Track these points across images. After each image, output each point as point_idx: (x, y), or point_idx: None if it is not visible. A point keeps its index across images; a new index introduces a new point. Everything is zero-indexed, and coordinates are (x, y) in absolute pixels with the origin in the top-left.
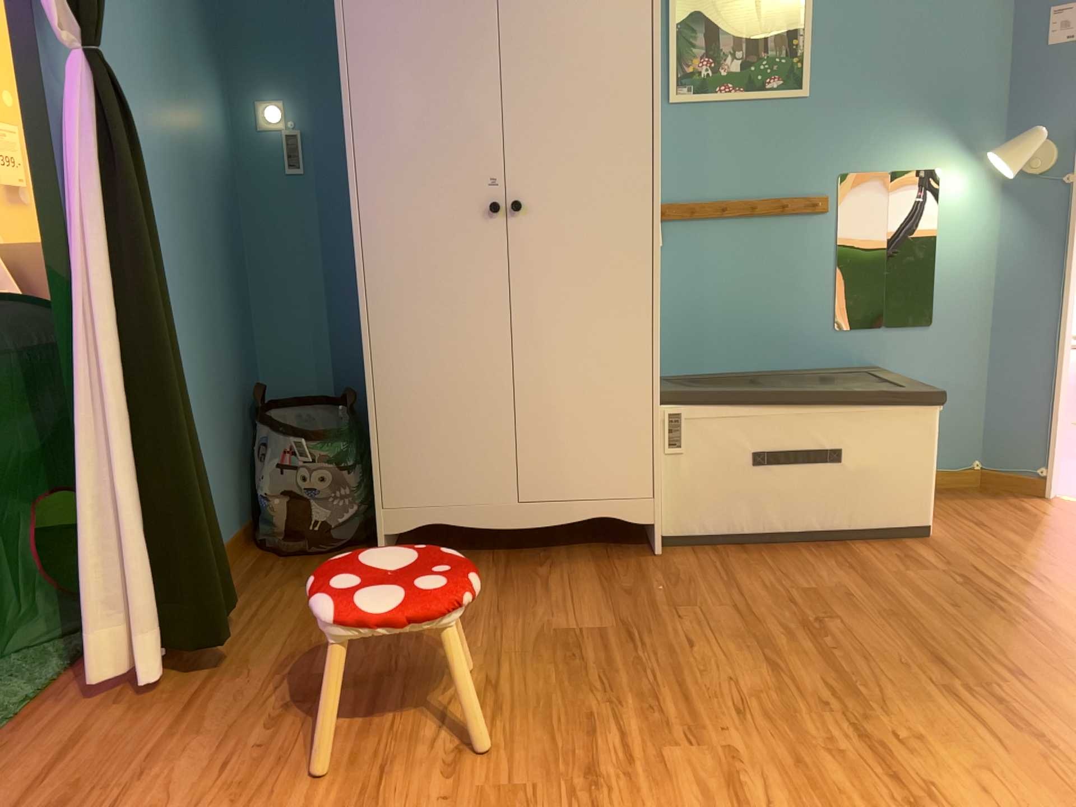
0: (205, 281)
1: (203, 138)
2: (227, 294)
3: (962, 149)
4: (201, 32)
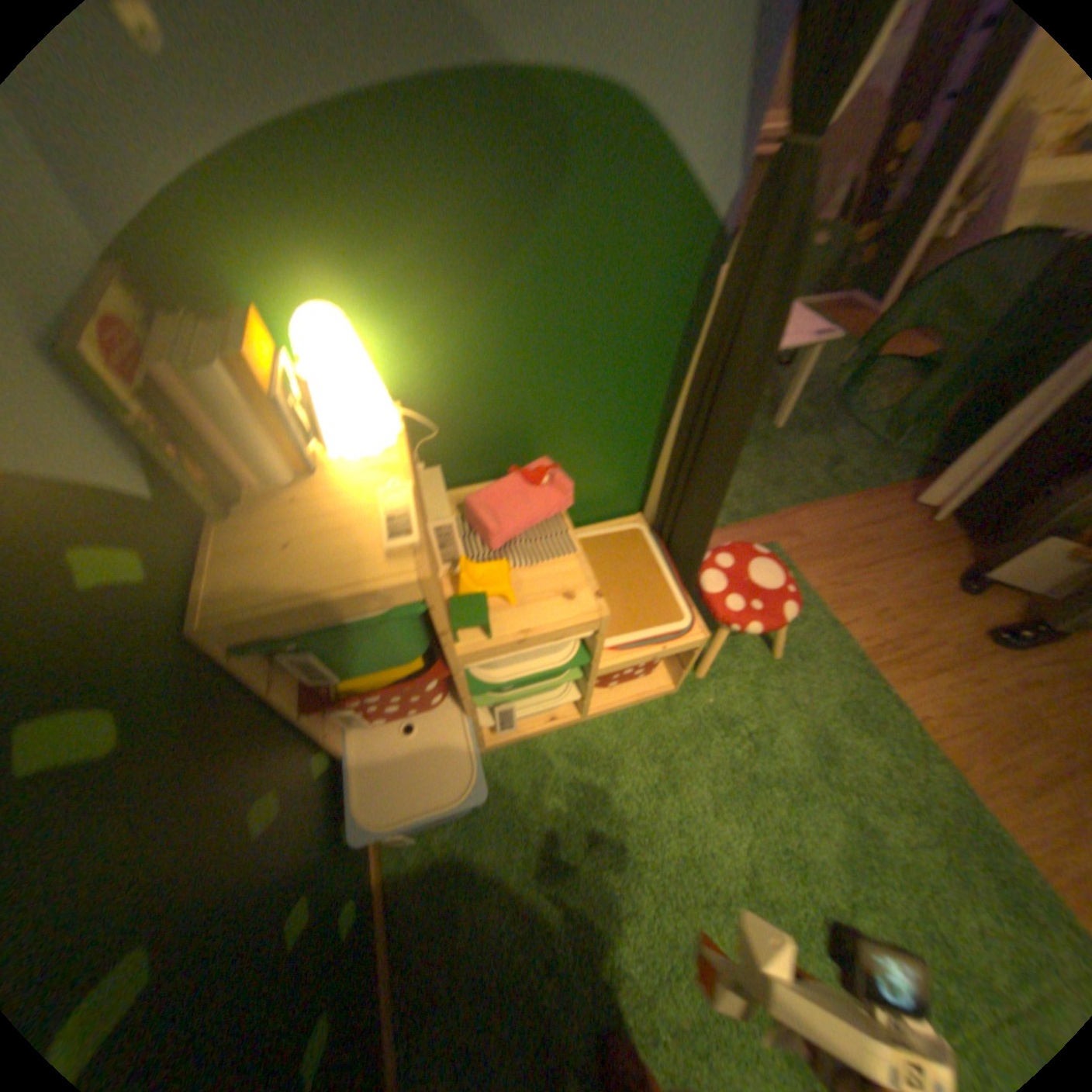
0: None
1: None
2: None
3: None
4: None
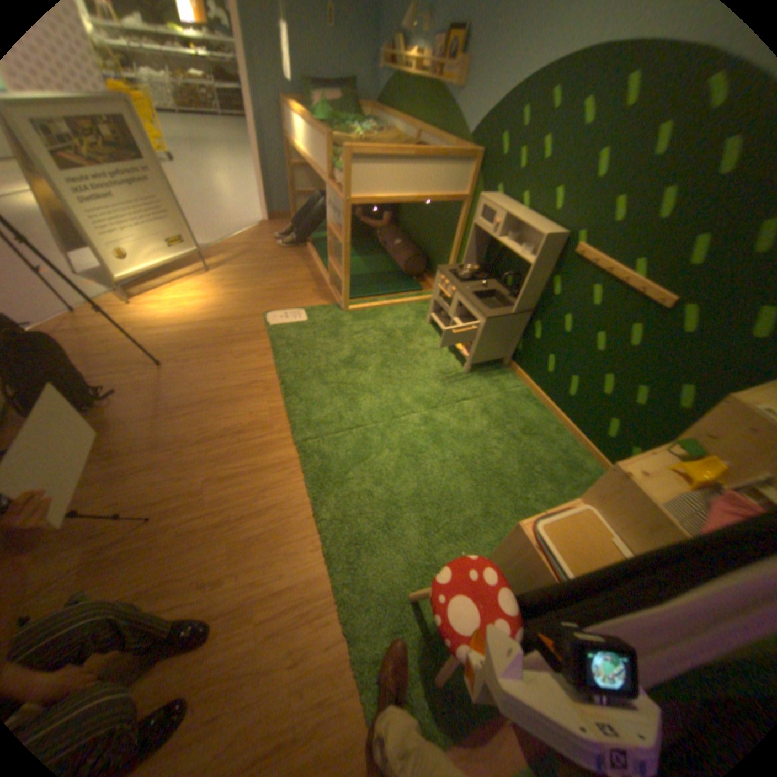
0: None
1: None
2: None
3: None
4: None
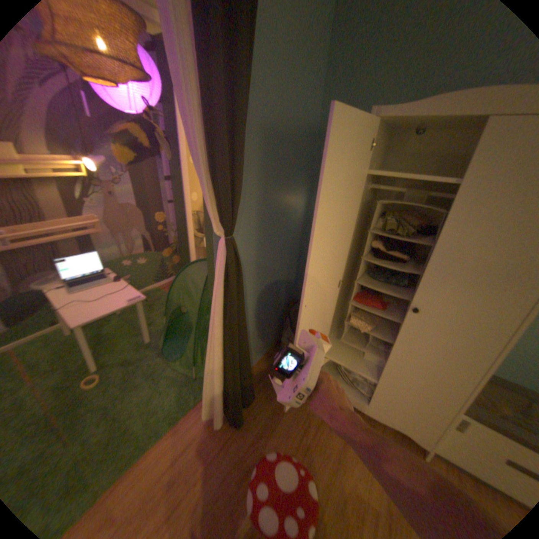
0: (278, 273)
1: (291, 218)
2: (287, 272)
3: None
4: (300, 172)
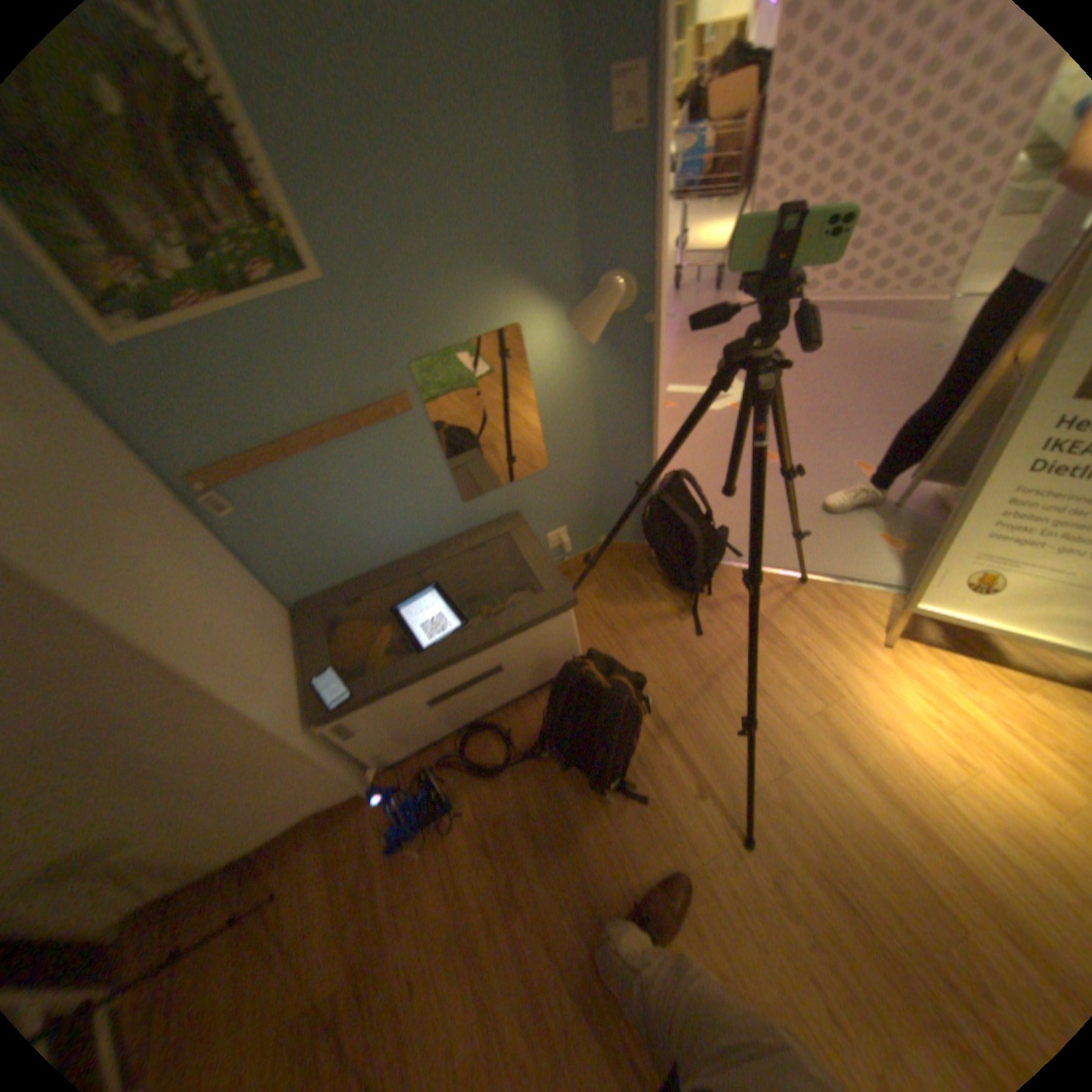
0: None
1: None
2: None
3: (539, 291)
4: None
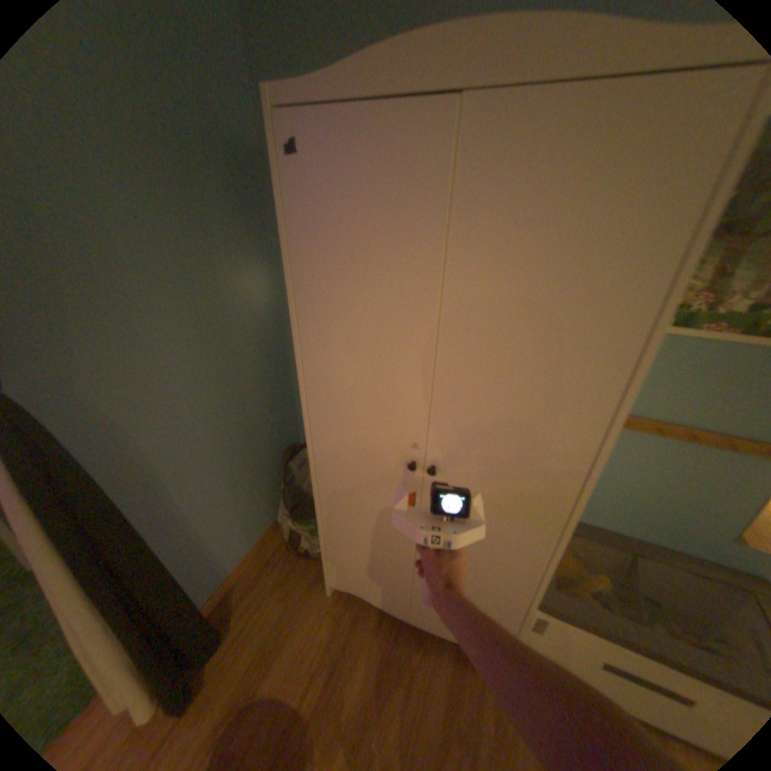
0: (239, 415)
1: (238, 317)
2: (263, 408)
3: None
4: (235, 231)
